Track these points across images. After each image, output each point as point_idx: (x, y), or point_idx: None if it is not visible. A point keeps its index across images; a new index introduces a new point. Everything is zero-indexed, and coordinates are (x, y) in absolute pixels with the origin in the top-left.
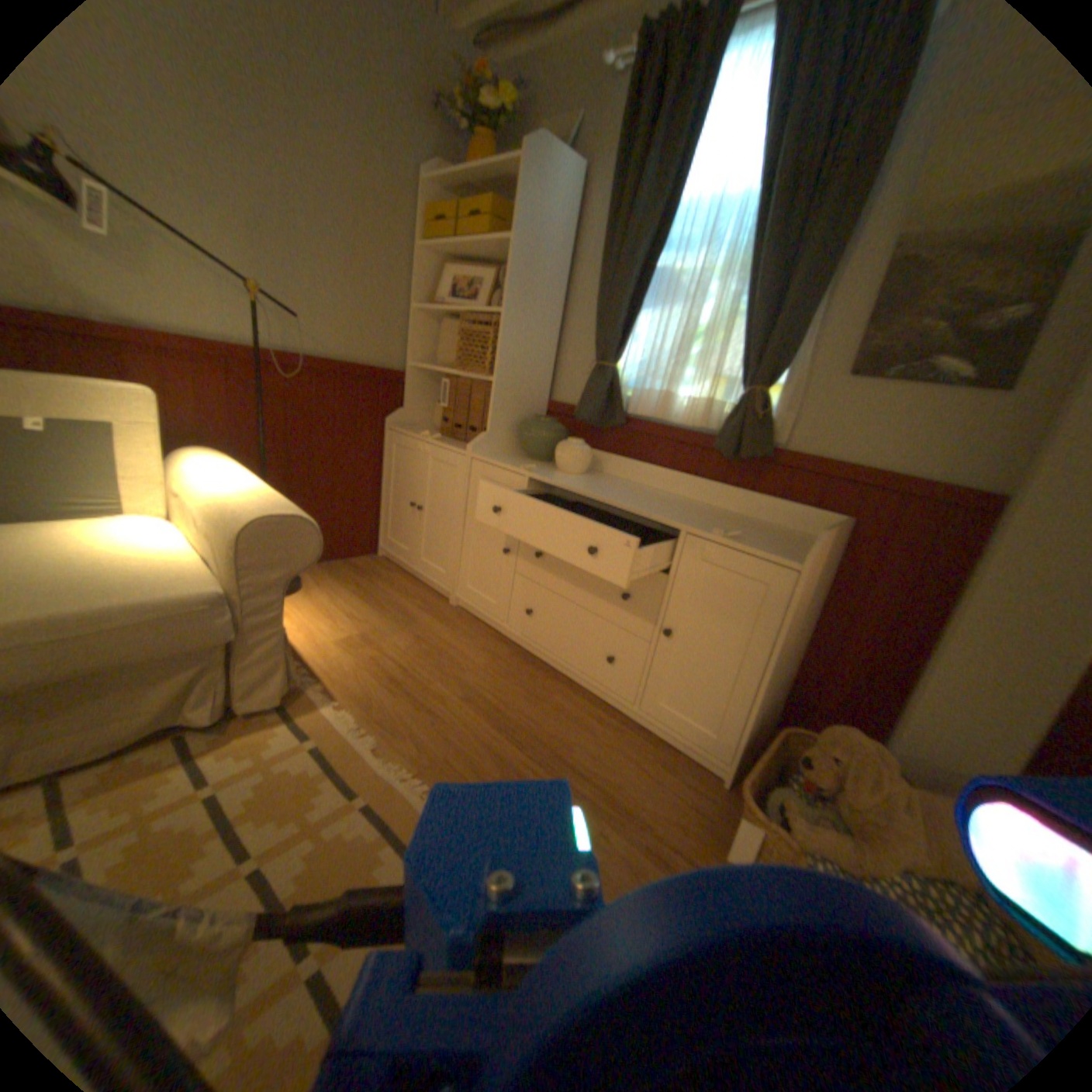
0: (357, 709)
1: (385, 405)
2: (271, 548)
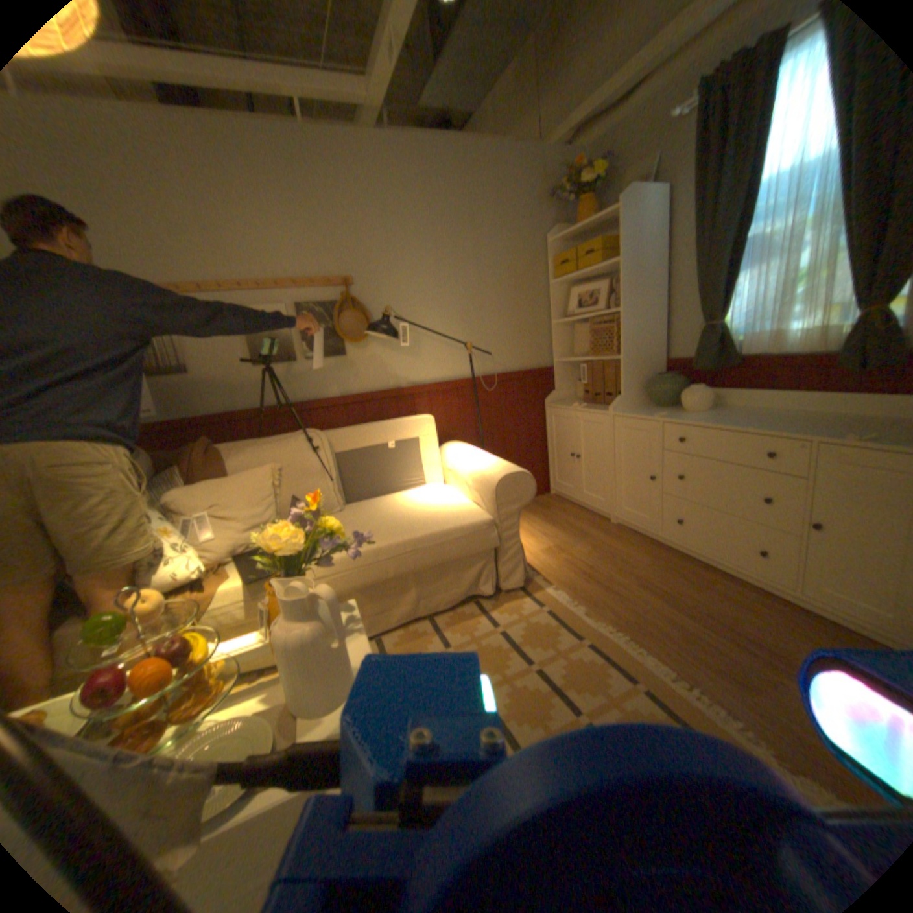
0: (566, 590)
1: (542, 390)
2: (510, 491)
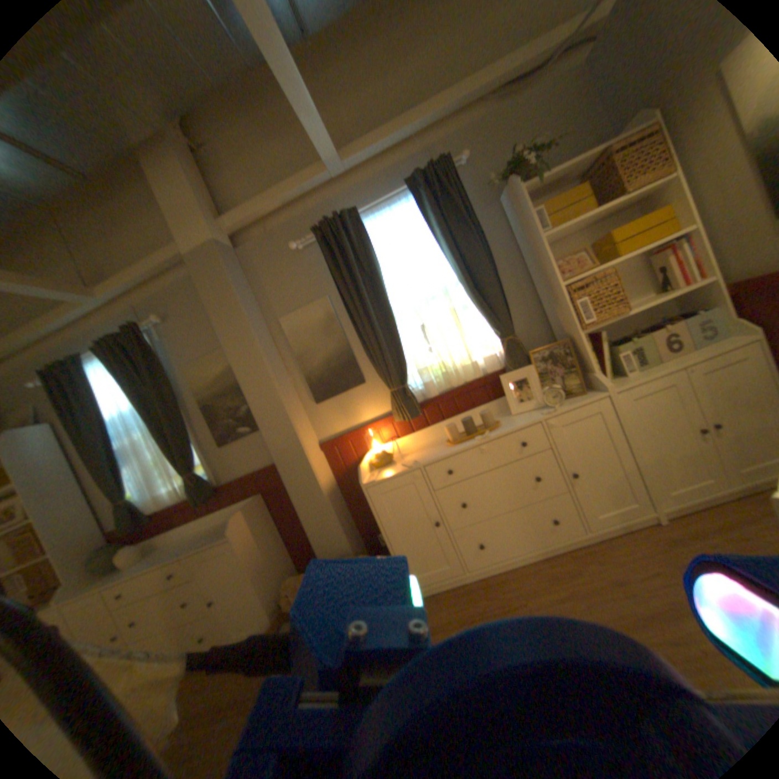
0: None
1: None
2: None
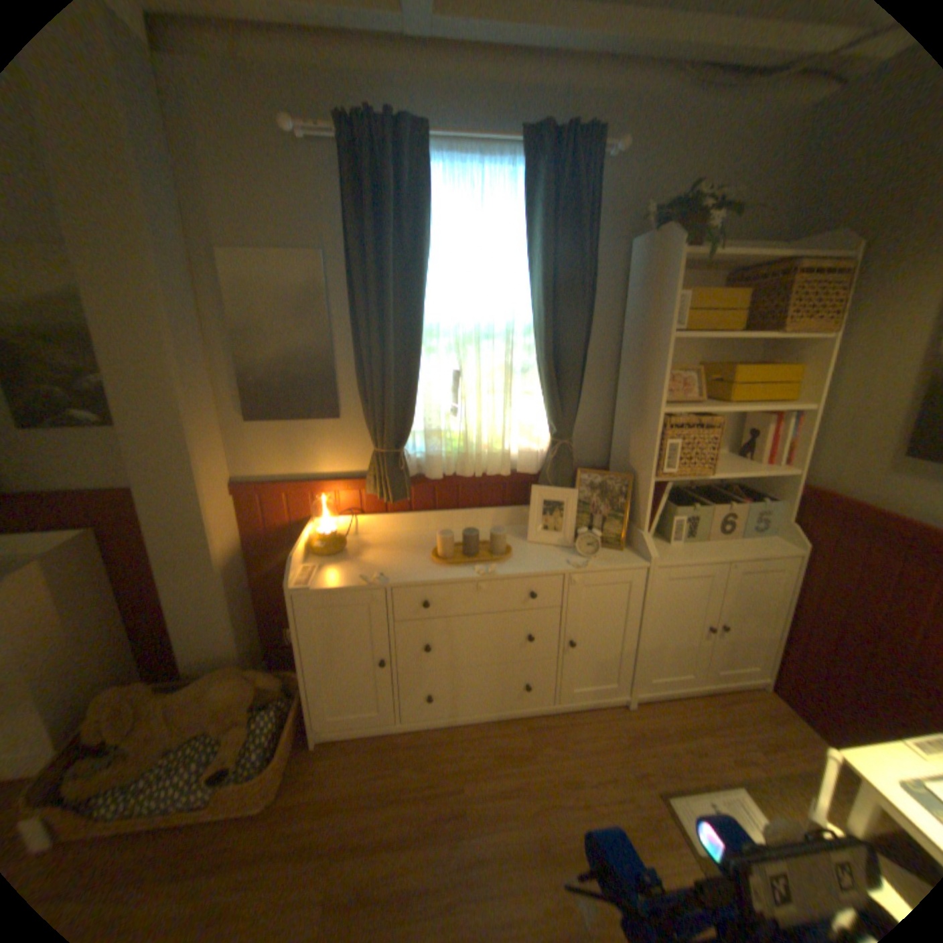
0: None
1: None
2: None
